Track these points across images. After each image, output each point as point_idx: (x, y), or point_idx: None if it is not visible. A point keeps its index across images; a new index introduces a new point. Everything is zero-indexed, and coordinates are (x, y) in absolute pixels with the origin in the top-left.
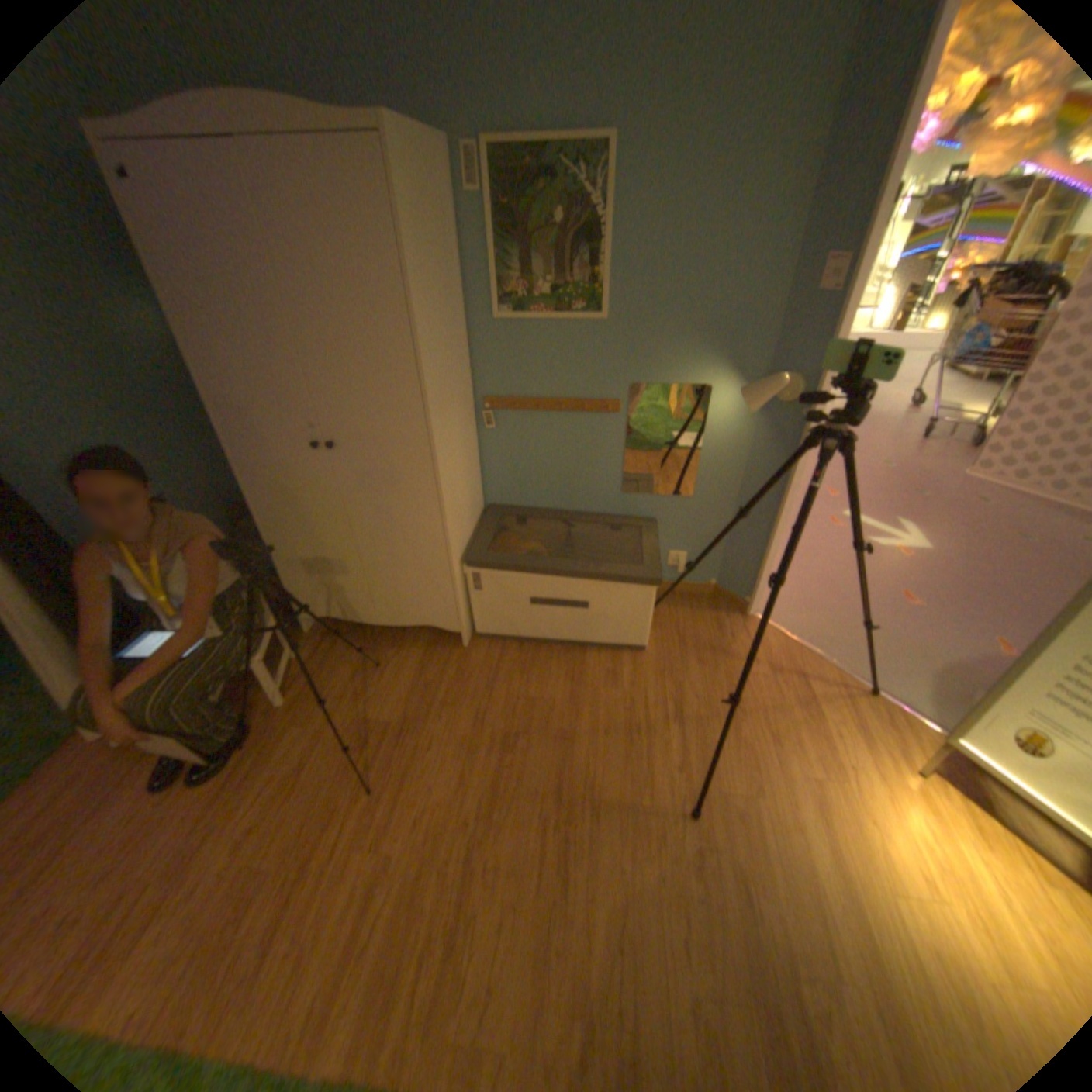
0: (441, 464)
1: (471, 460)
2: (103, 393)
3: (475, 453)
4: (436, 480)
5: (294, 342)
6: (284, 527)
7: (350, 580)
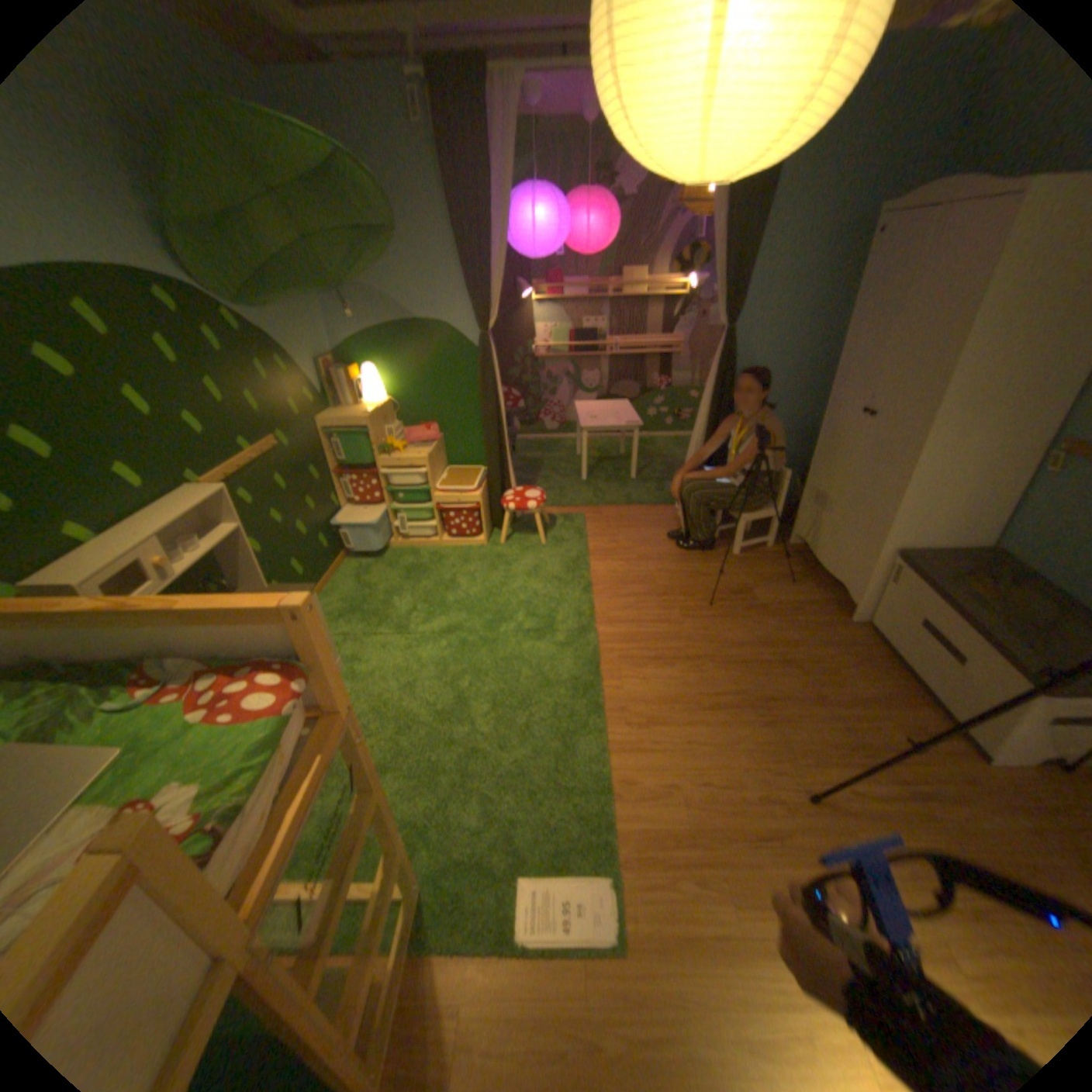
0: (925, 456)
1: (996, 488)
2: (810, 353)
3: (1013, 487)
4: (911, 466)
5: (895, 338)
6: (821, 464)
7: (827, 520)
